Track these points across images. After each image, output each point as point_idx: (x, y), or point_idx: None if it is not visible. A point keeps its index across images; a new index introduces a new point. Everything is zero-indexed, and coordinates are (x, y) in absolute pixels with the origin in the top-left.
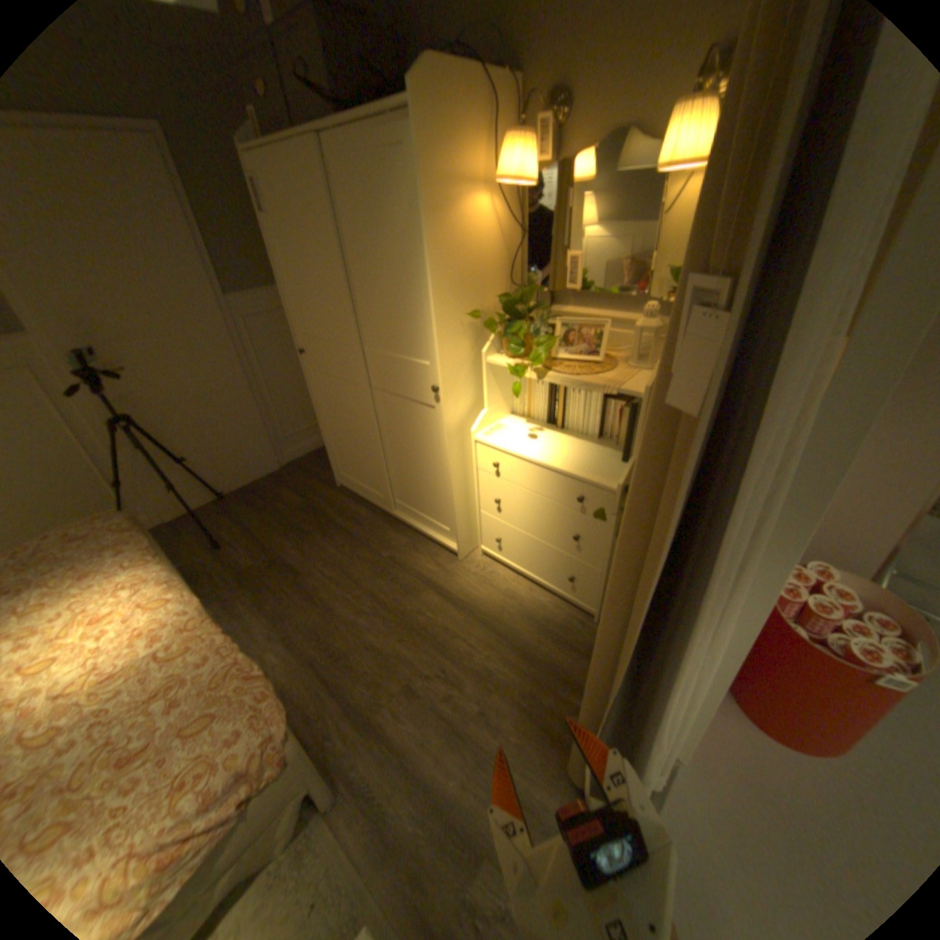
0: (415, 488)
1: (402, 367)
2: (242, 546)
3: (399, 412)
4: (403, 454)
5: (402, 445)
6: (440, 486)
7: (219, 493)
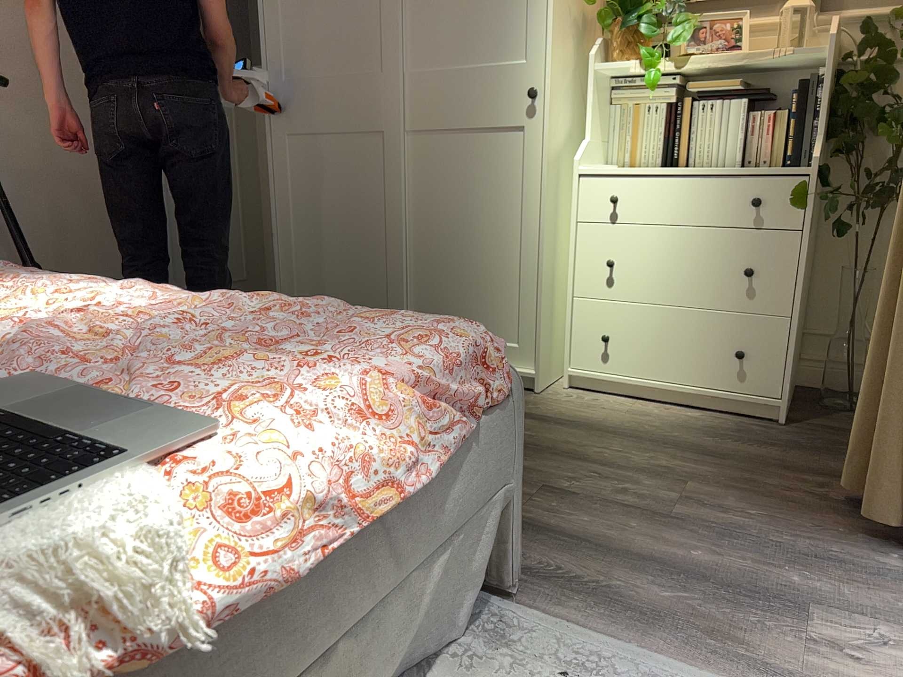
0: (457, 289)
1: (471, 80)
2: None
3: (450, 158)
4: (443, 231)
5: (444, 217)
6: (510, 265)
7: None
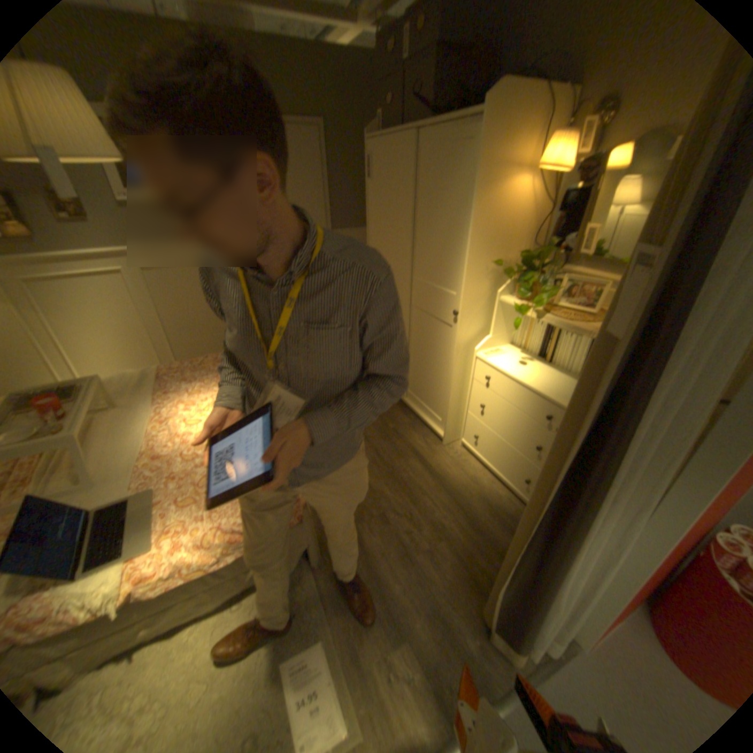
0: (424, 383)
1: (436, 292)
2: None
3: (426, 325)
4: (421, 356)
5: (422, 350)
6: (442, 385)
7: None
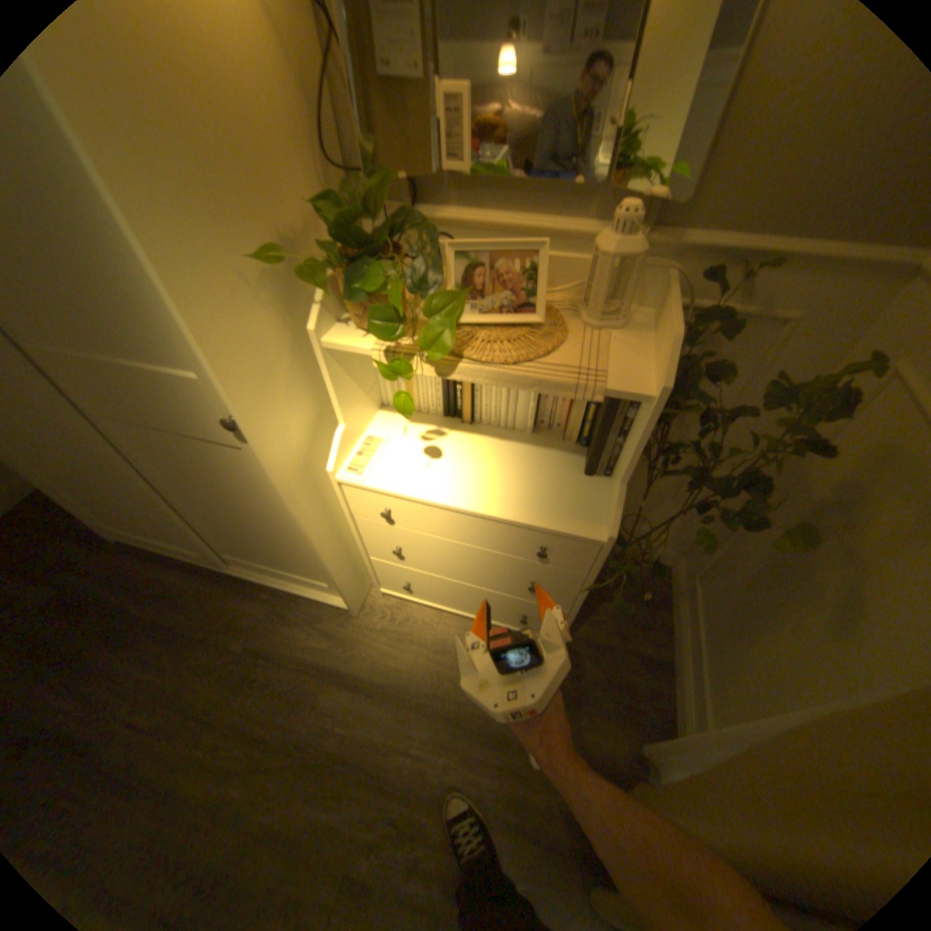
0: (249, 544)
1: (130, 381)
2: None
3: (168, 453)
4: (207, 507)
5: (198, 497)
6: (293, 544)
7: None
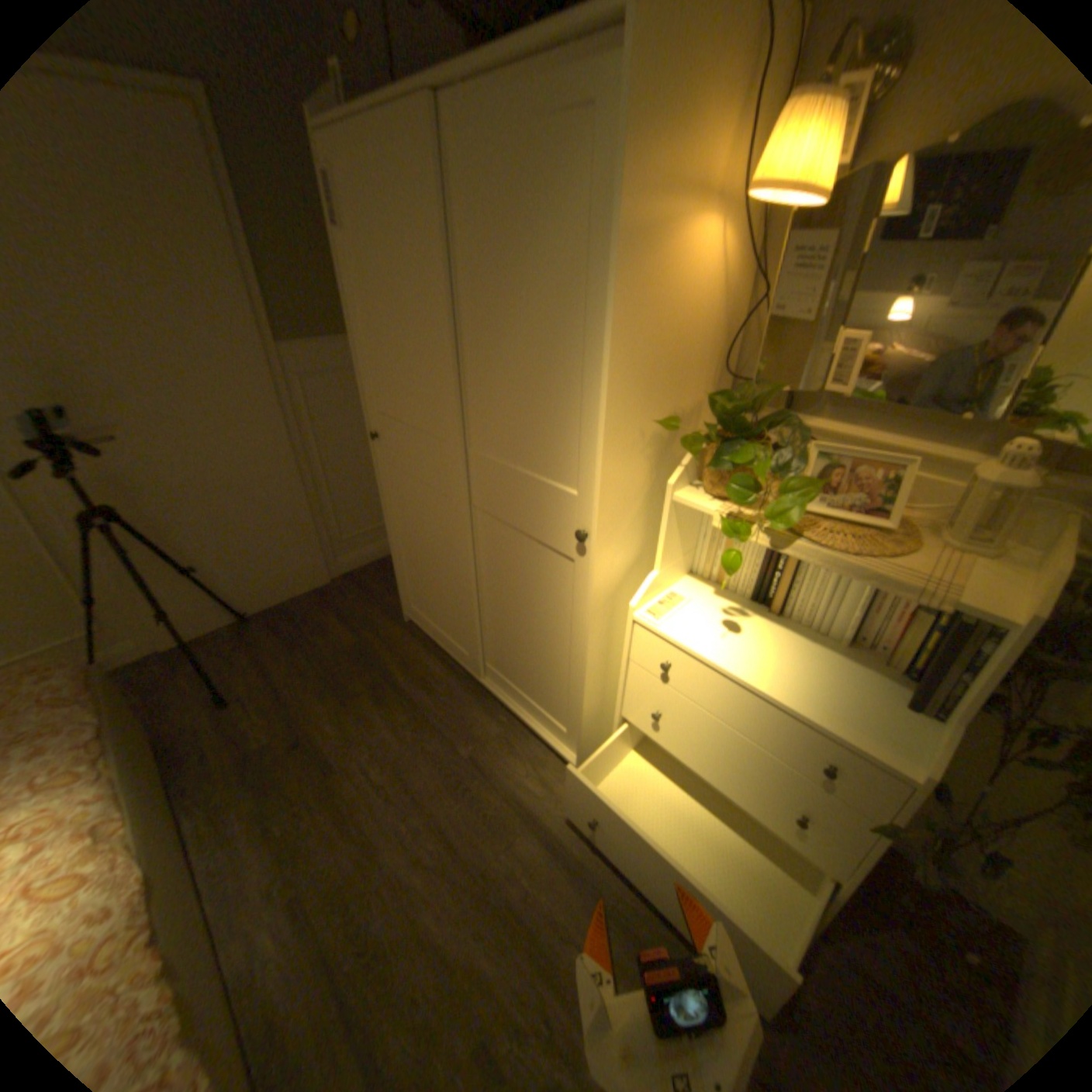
0: (519, 658)
1: (526, 487)
2: (256, 709)
3: (510, 551)
4: (507, 608)
5: (507, 597)
6: (561, 670)
7: (239, 613)
